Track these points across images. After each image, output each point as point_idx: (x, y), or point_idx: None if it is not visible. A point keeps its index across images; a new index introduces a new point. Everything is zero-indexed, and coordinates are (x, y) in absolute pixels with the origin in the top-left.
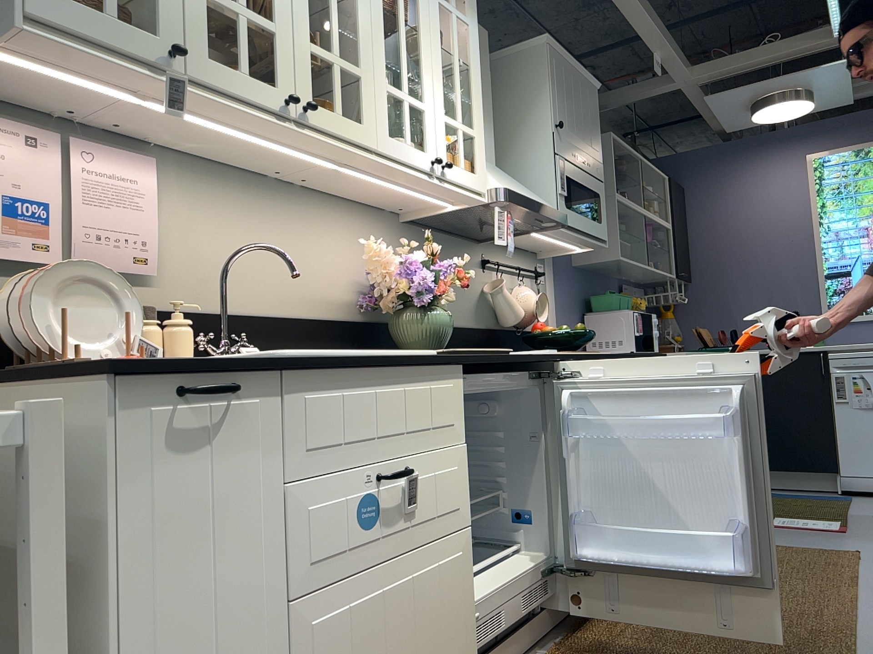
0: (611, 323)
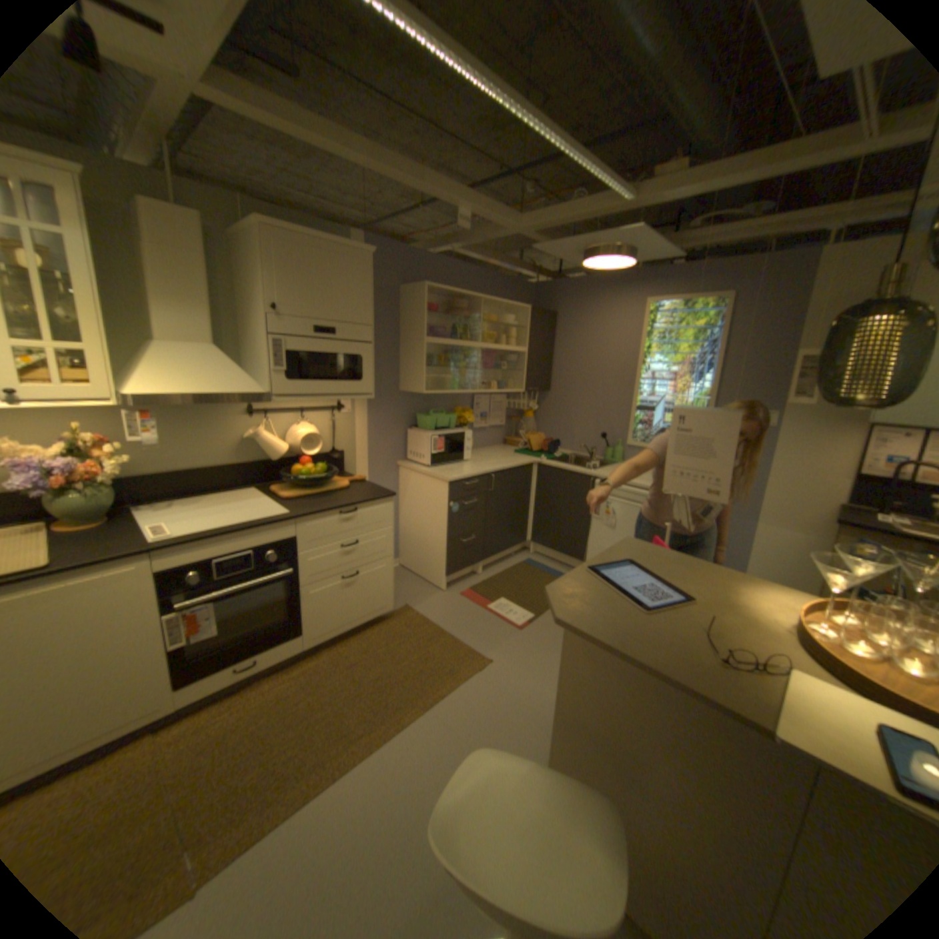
0: (421, 440)
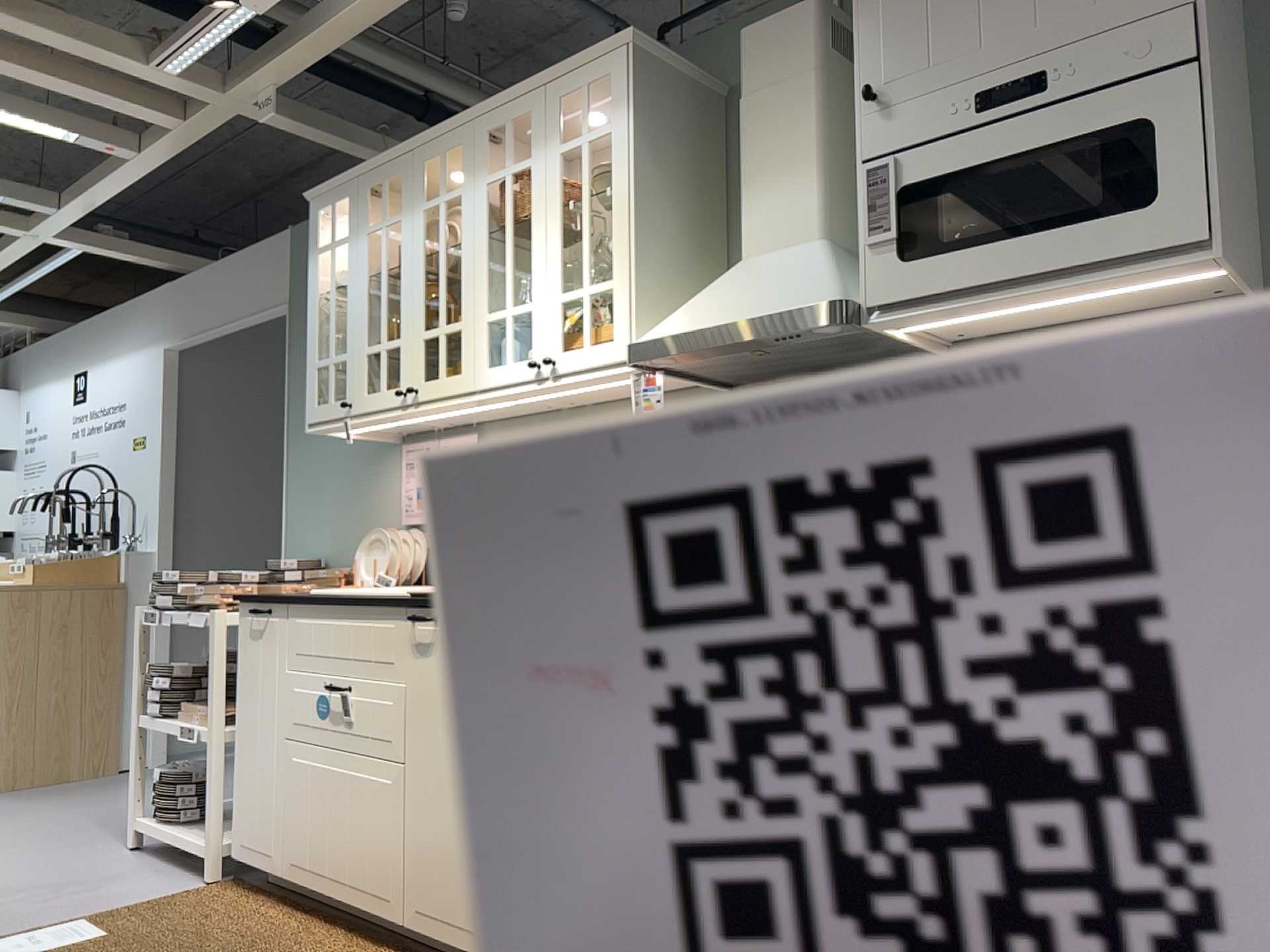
0: None
